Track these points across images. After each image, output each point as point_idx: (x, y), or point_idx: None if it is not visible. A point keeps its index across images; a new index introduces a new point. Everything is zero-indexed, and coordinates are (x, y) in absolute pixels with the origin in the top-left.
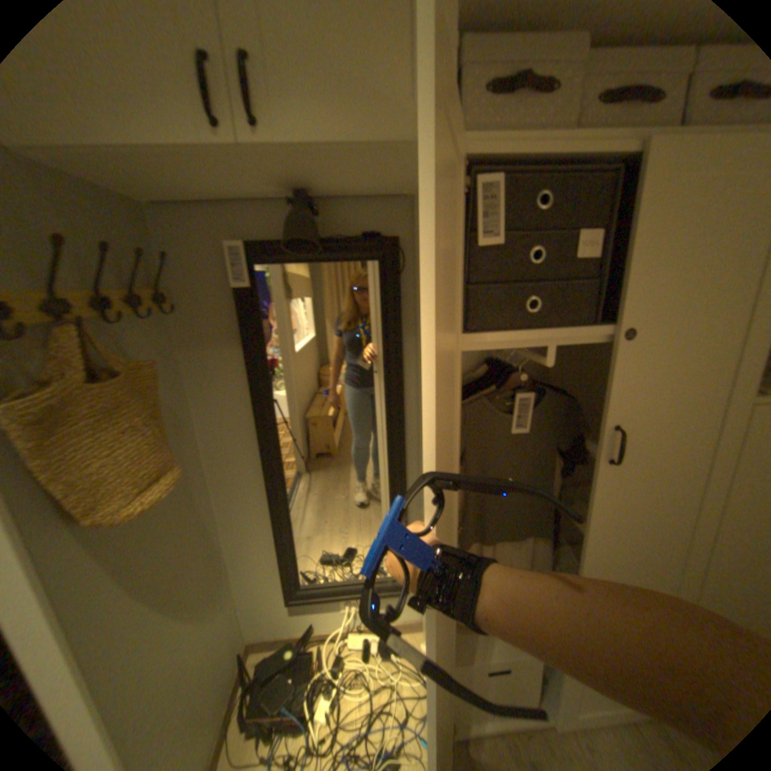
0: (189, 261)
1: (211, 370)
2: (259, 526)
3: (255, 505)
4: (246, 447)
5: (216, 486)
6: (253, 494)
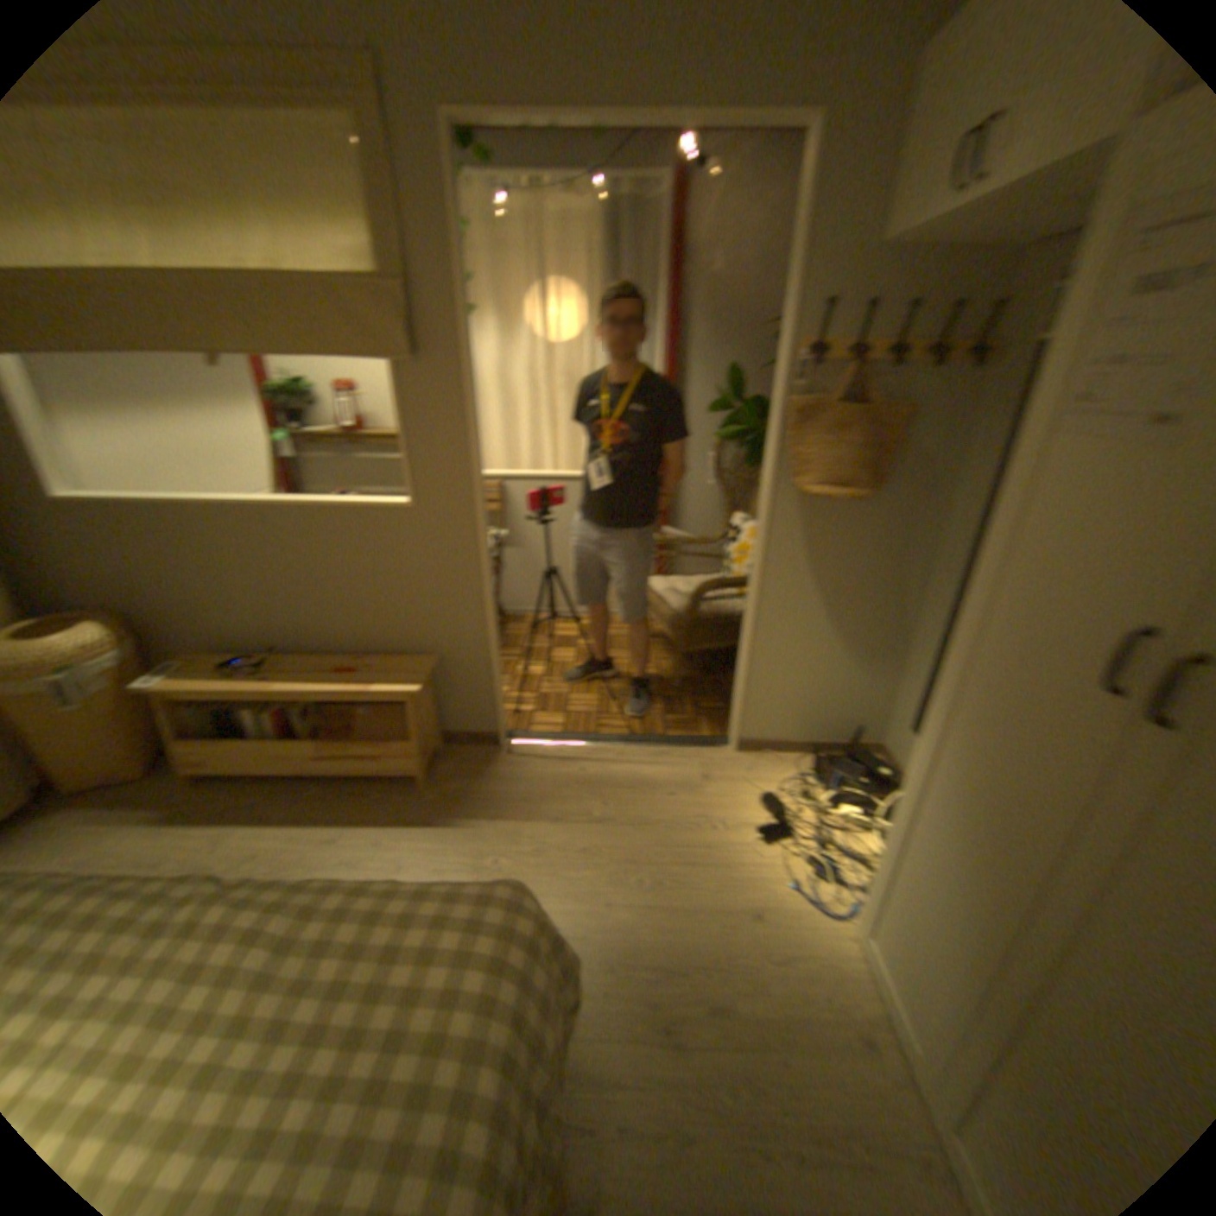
0: (1032, 311)
1: (992, 441)
2: (944, 637)
3: (952, 612)
4: (976, 541)
5: (940, 571)
6: (957, 598)
